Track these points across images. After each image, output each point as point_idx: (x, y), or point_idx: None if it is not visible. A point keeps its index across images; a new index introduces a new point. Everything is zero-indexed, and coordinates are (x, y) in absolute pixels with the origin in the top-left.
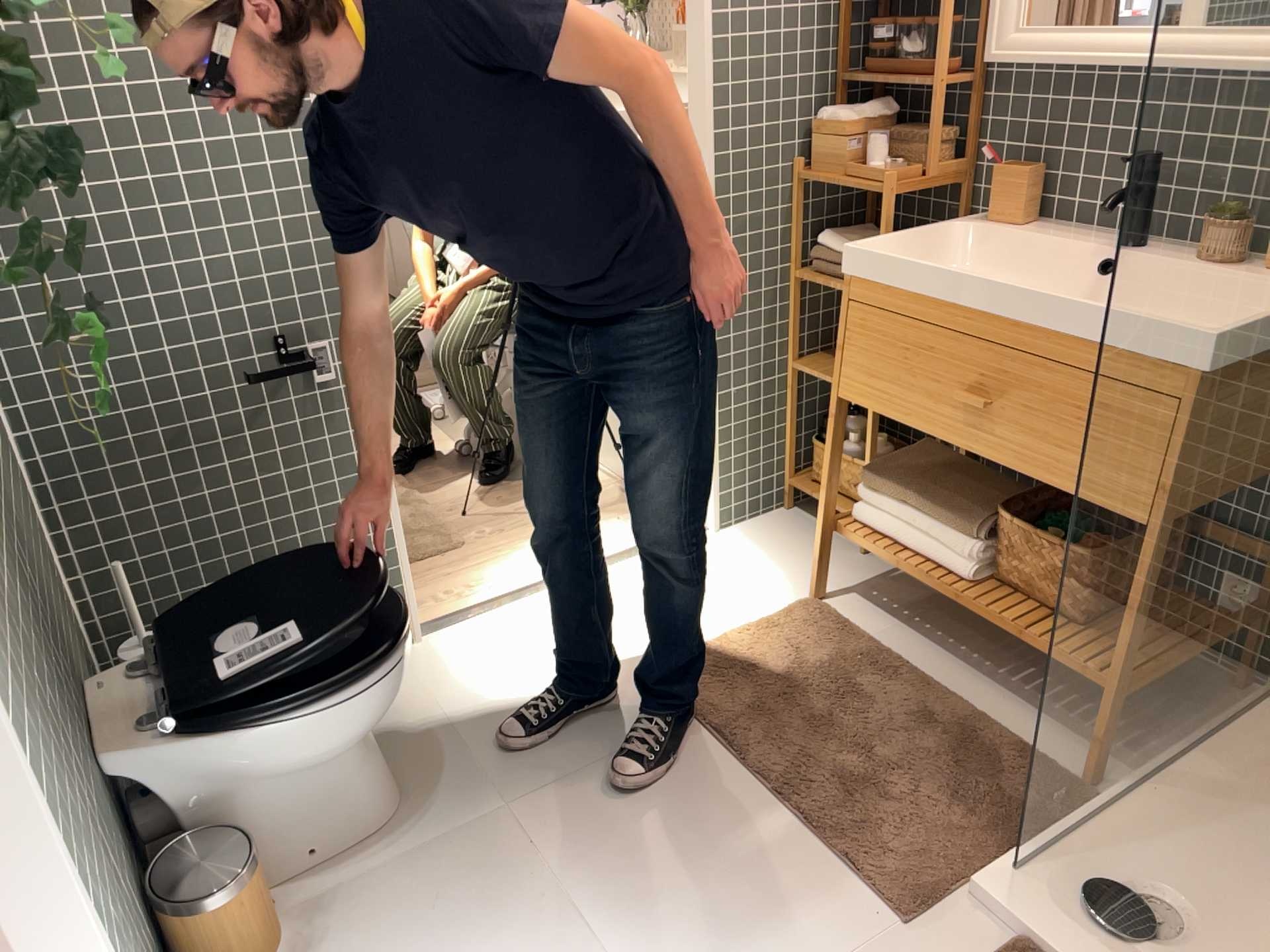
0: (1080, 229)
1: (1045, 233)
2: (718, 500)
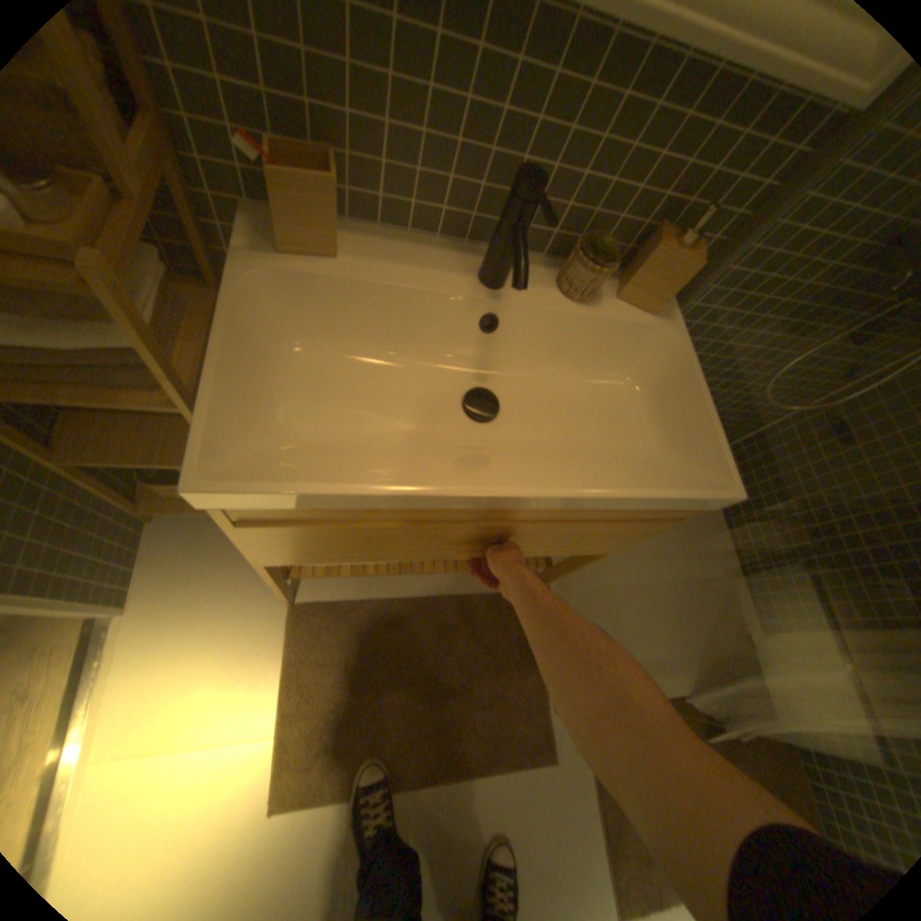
0: (393, 226)
1: (368, 251)
2: (105, 607)
